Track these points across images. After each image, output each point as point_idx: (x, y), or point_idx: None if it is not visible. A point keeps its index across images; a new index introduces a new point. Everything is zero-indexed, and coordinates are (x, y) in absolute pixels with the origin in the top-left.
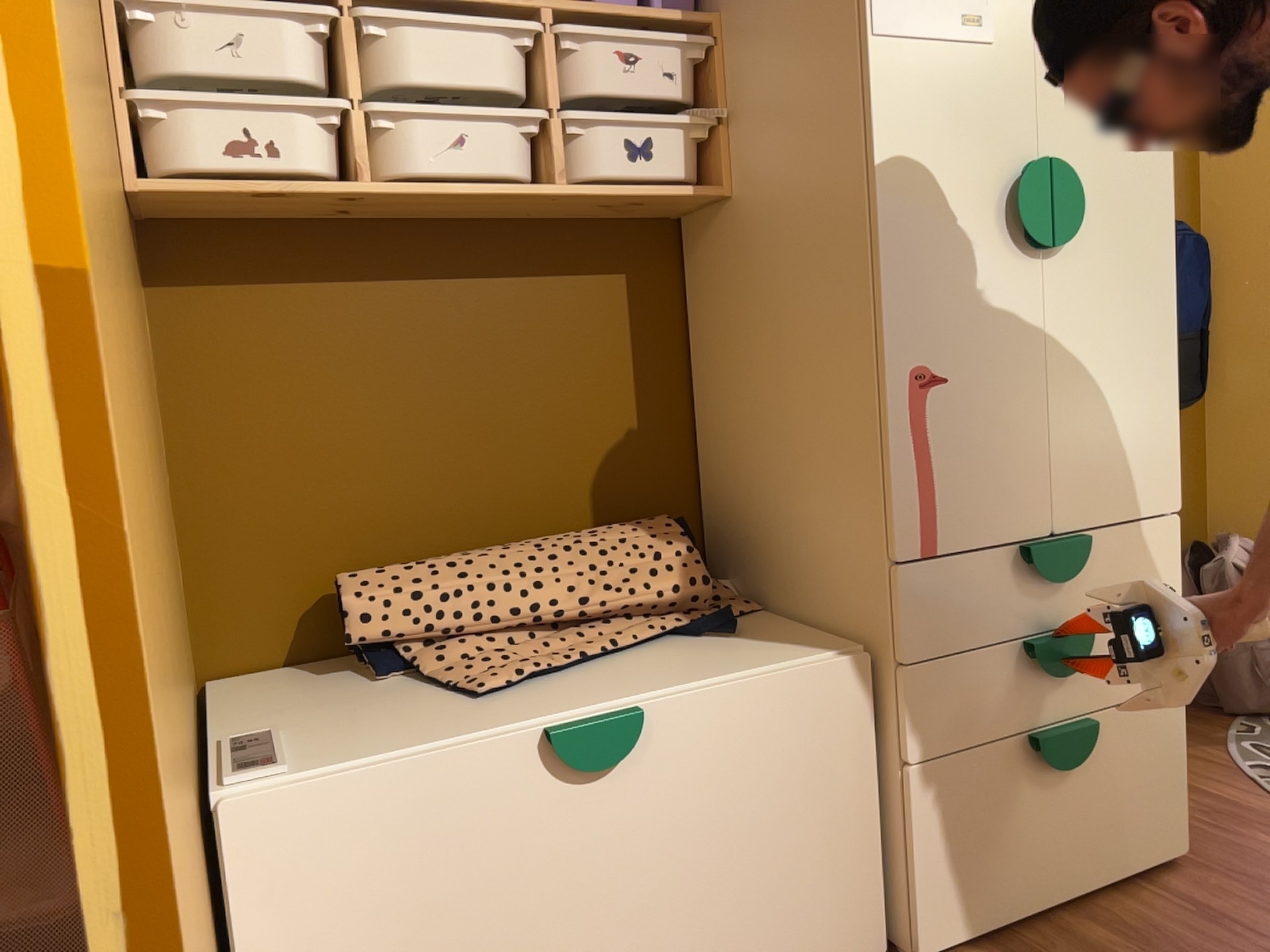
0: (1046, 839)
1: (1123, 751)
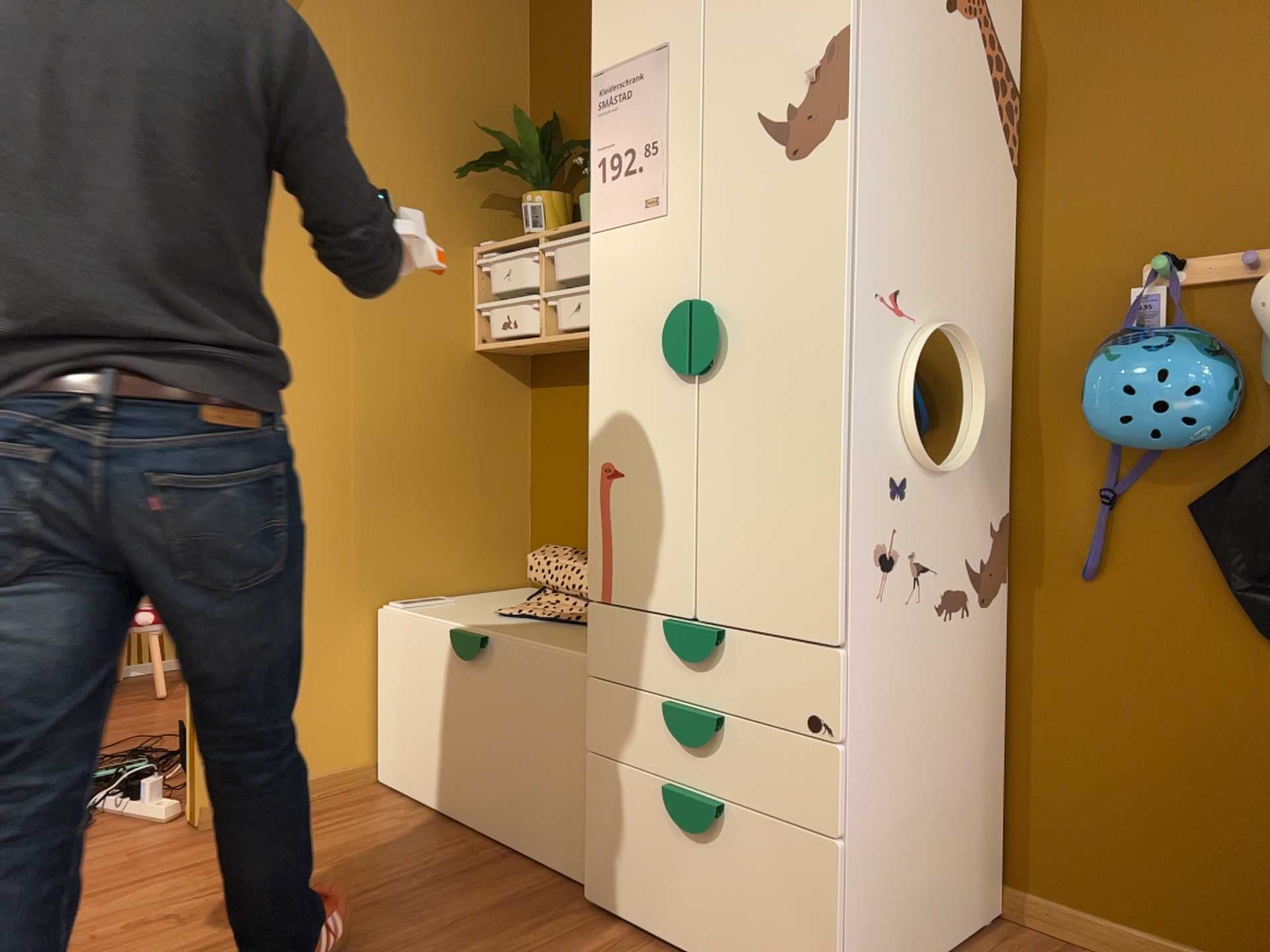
0: (678, 886)
1: (758, 863)
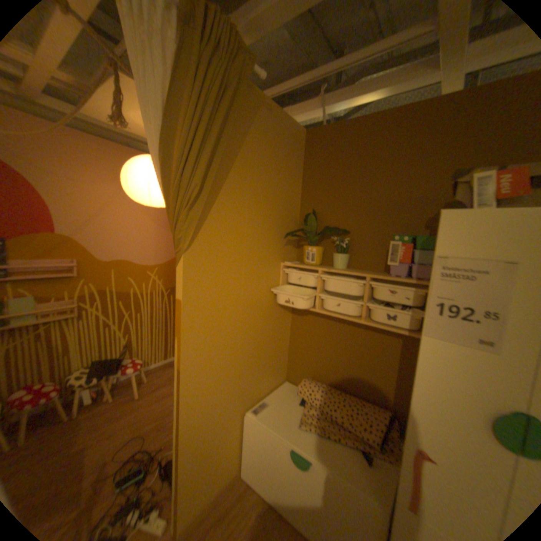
0: None
1: None
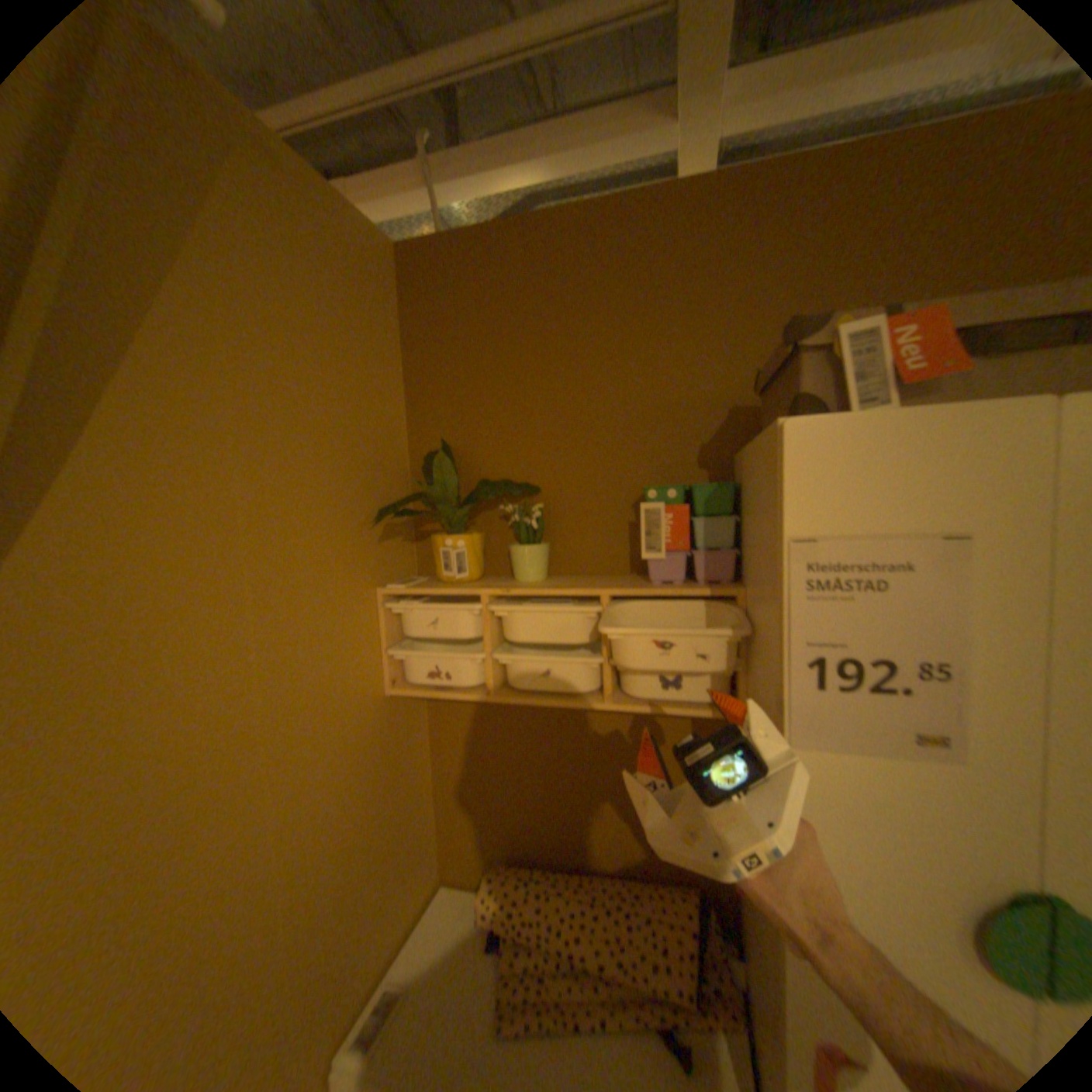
0: None
1: None
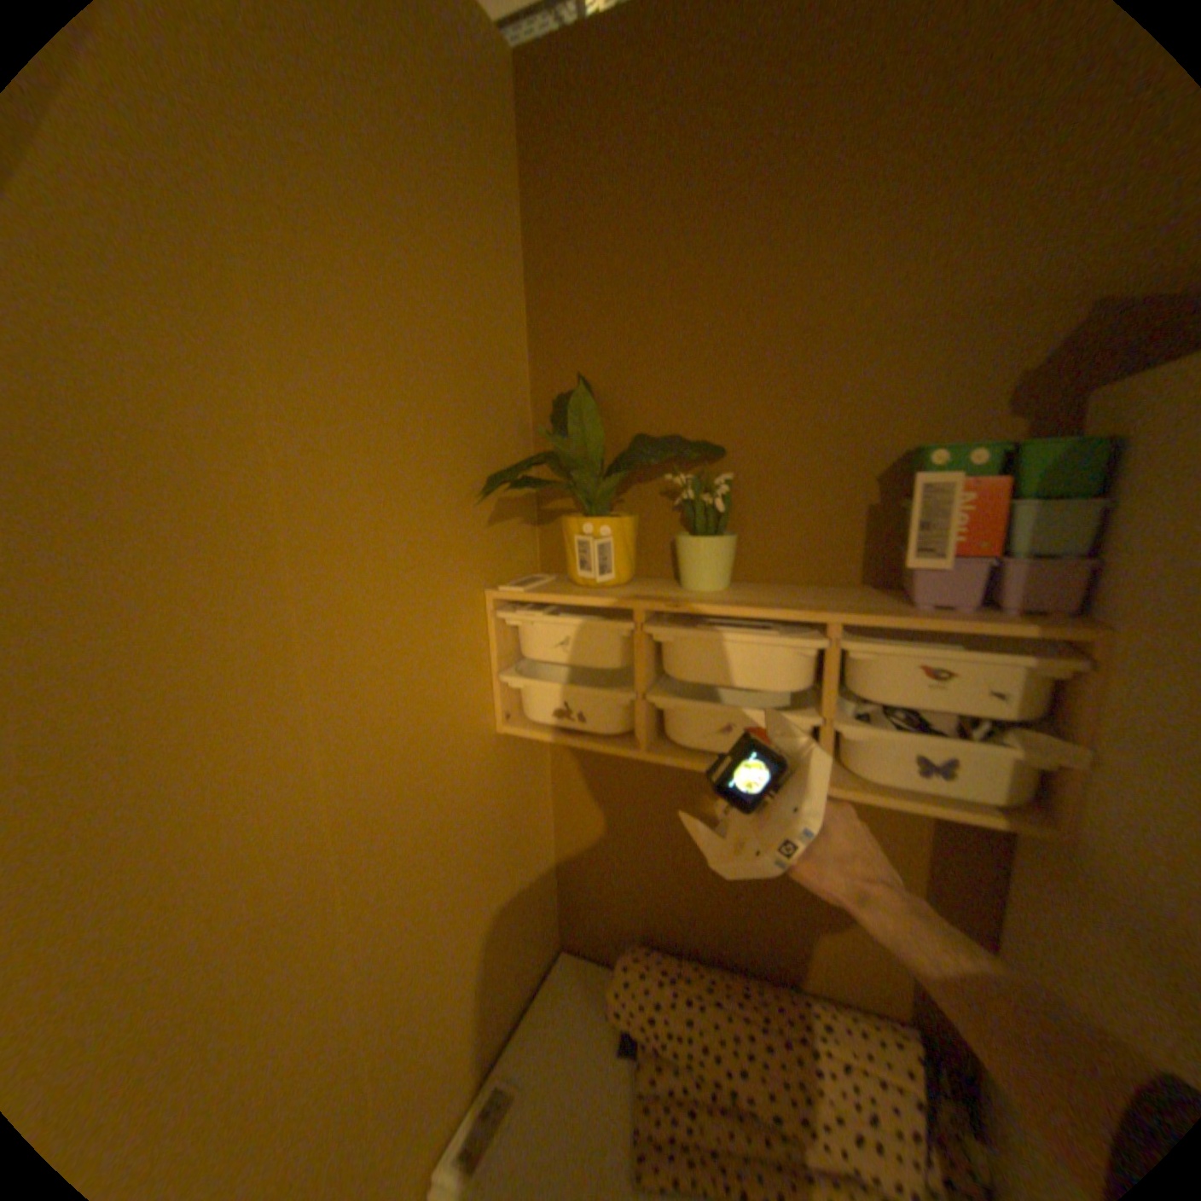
0: None
1: None
